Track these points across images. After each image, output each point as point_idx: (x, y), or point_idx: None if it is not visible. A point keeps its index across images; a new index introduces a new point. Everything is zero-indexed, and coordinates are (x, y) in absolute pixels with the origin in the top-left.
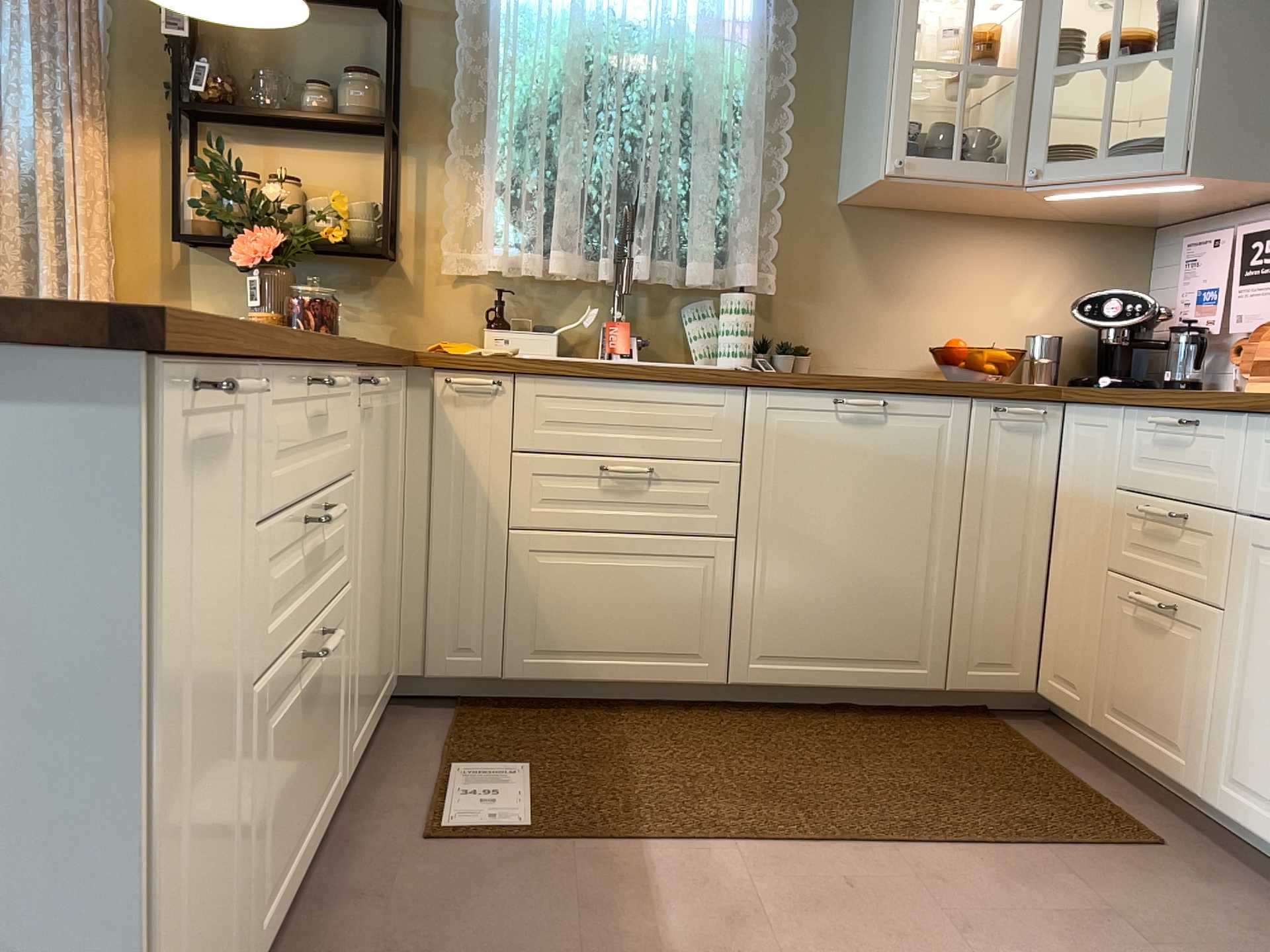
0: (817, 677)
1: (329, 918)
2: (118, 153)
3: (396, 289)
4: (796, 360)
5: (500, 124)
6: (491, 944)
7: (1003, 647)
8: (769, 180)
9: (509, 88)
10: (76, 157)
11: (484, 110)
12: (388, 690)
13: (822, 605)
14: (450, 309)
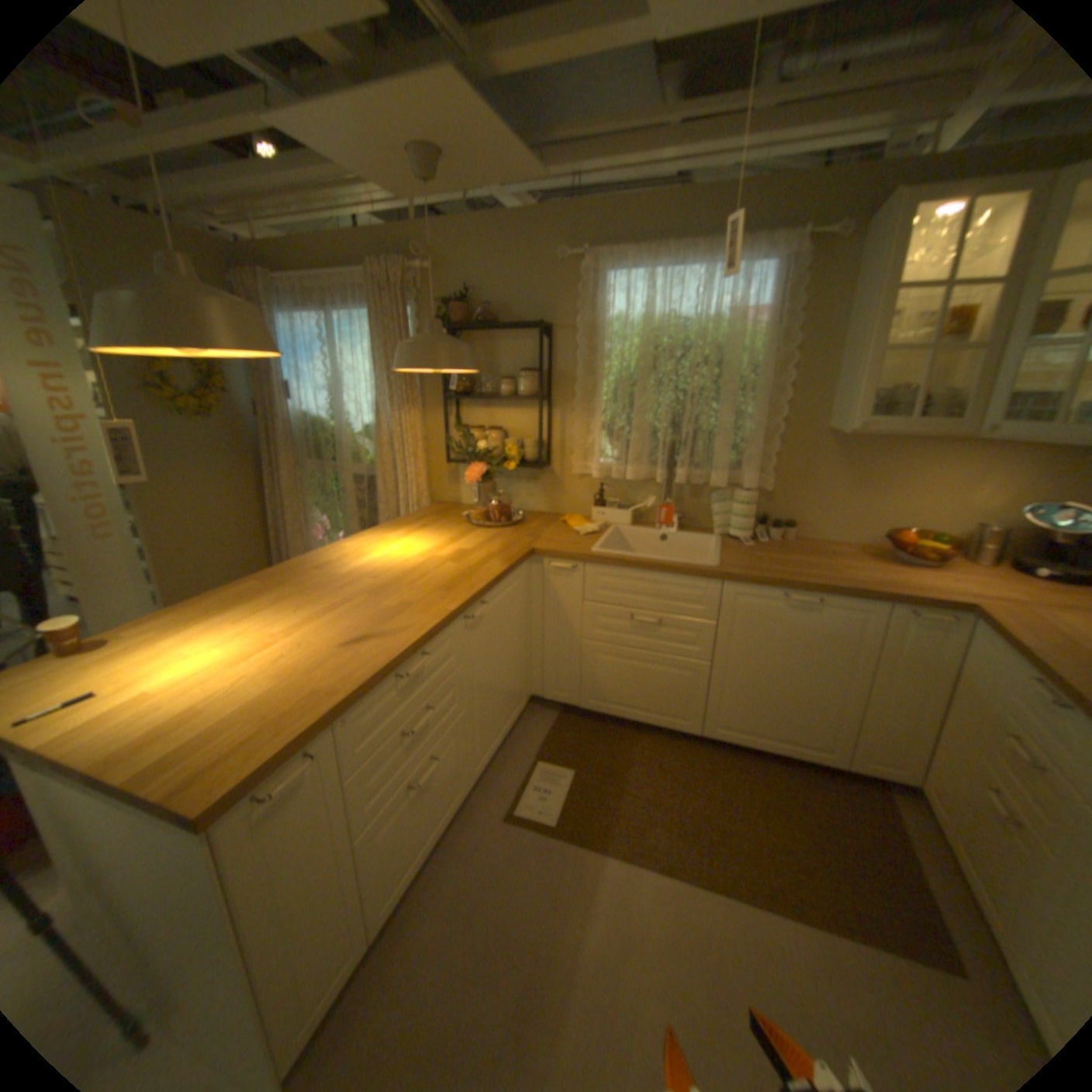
0: (758, 745)
1: (446, 867)
2: (425, 414)
3: (550, 480)
4: (784, 532)
5: (600, 393)
6: (505, 915)
7: (898, 757)
8: (775, 415)
9: (606, 370)
10: (404, 424)
11: (595, 381)
12: (518, 712)
13: (765, 708)
14: (577, 491)
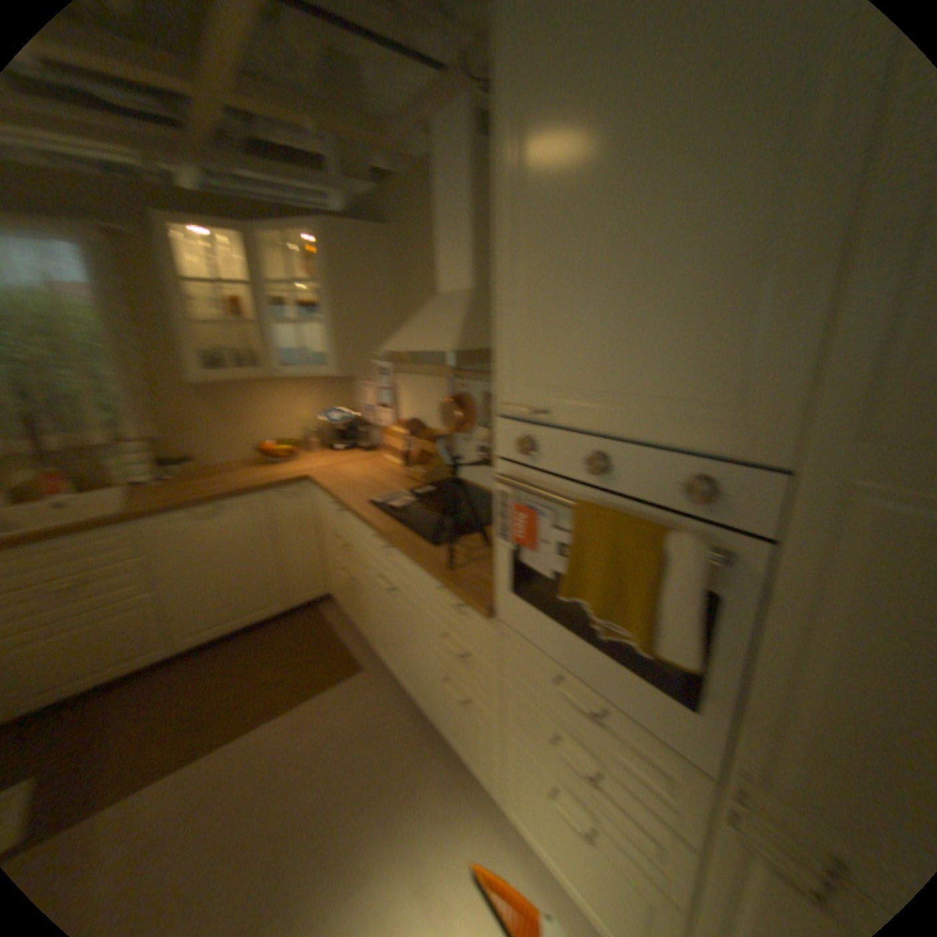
0: (214, 632)
1: None
2: None
3: None
4: (174, 467)
5: None
6: None
7: (303, 583)
8: (122, 375)
9: None
10: None
11: None
12: None
13: (205, 603)
14: None
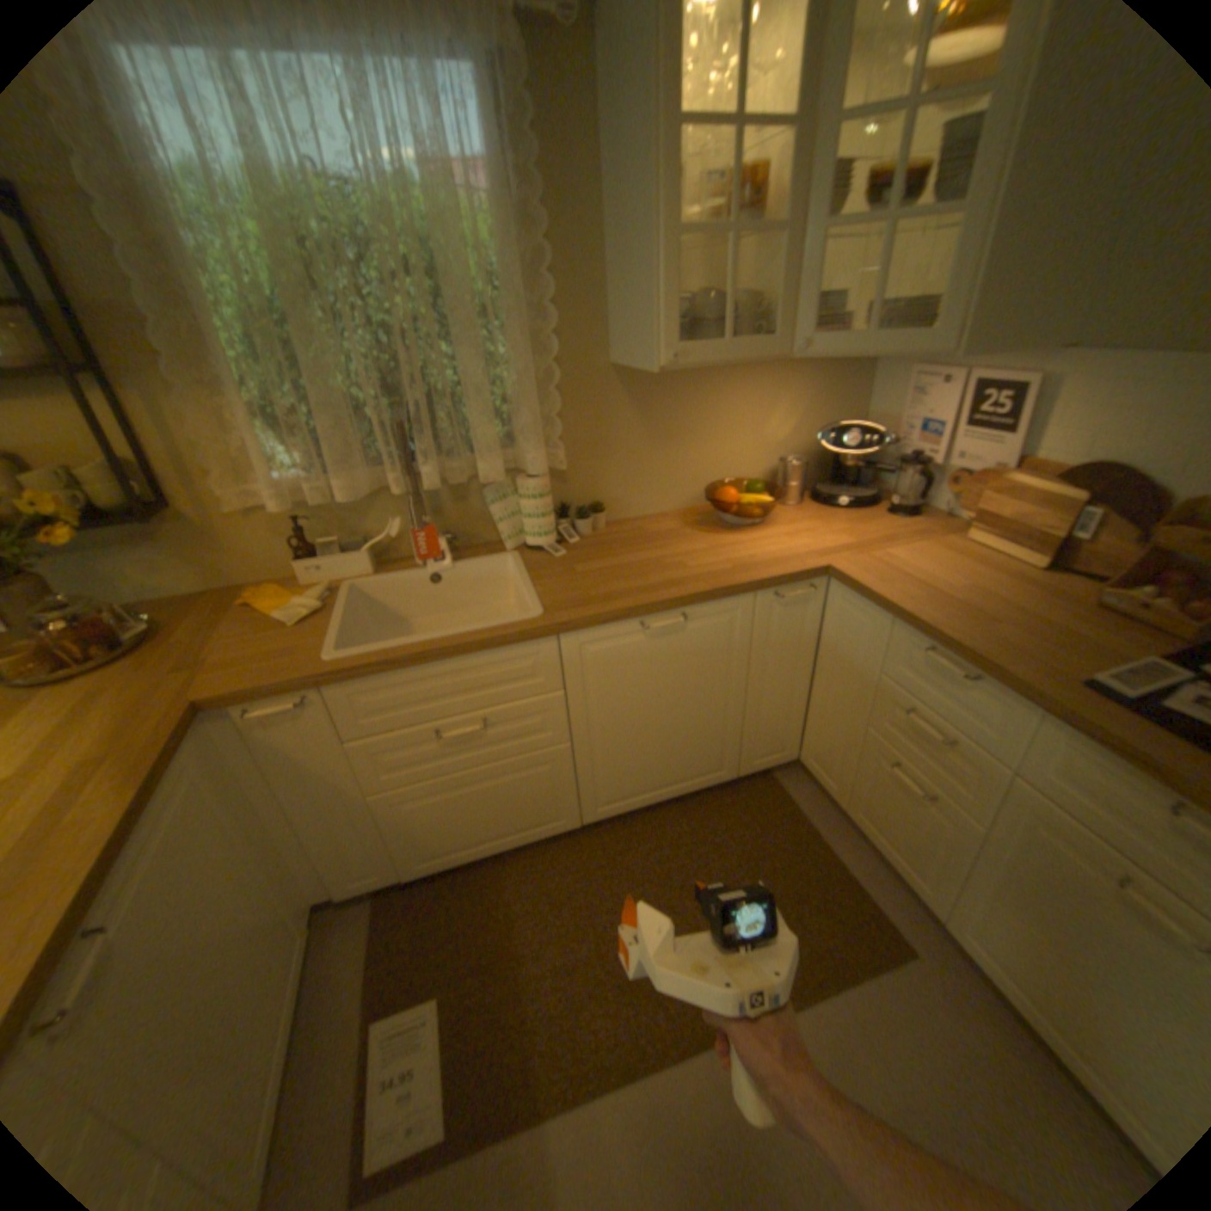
0: (647, 801)
1: None
2: None
3: (182, 532)
4: (593, 521)
5: (217, 344)
6: None
7: (777, 743)
8: (541, 354)
9: (209, 293)
10: None
11: (194, 319)
12: (297, 966)
13: (645, 761)
14: (250, 539)
